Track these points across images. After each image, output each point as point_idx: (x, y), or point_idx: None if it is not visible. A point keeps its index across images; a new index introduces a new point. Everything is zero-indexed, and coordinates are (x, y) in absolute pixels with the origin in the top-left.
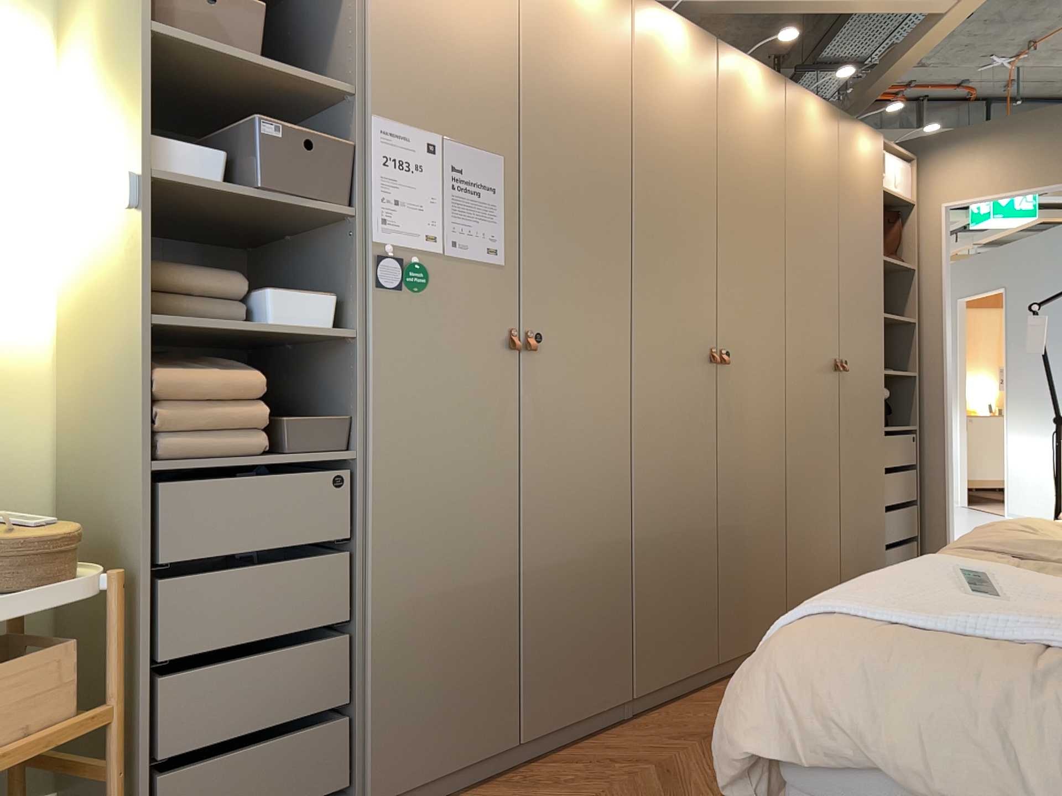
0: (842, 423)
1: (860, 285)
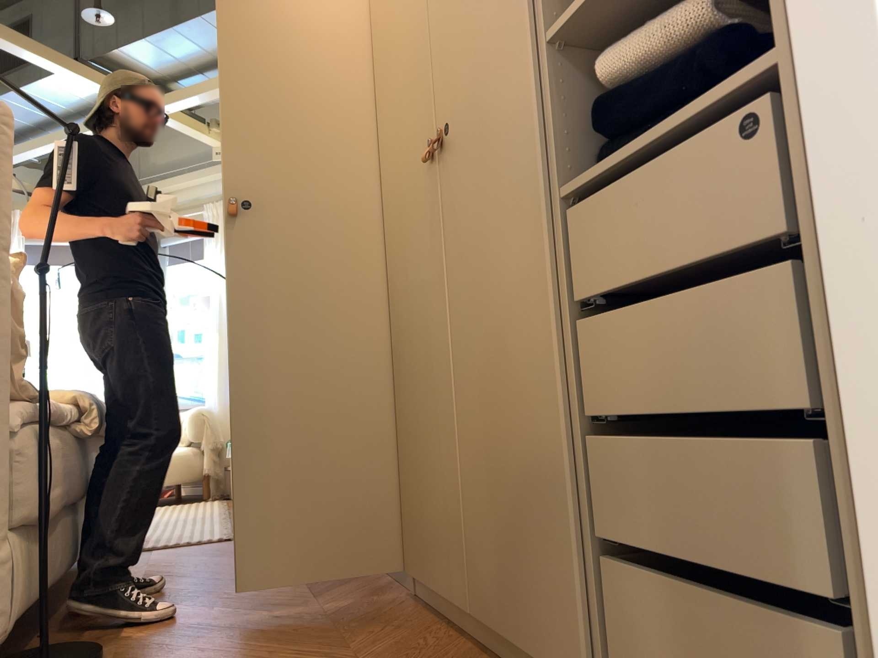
0: (447, 249)
1: None
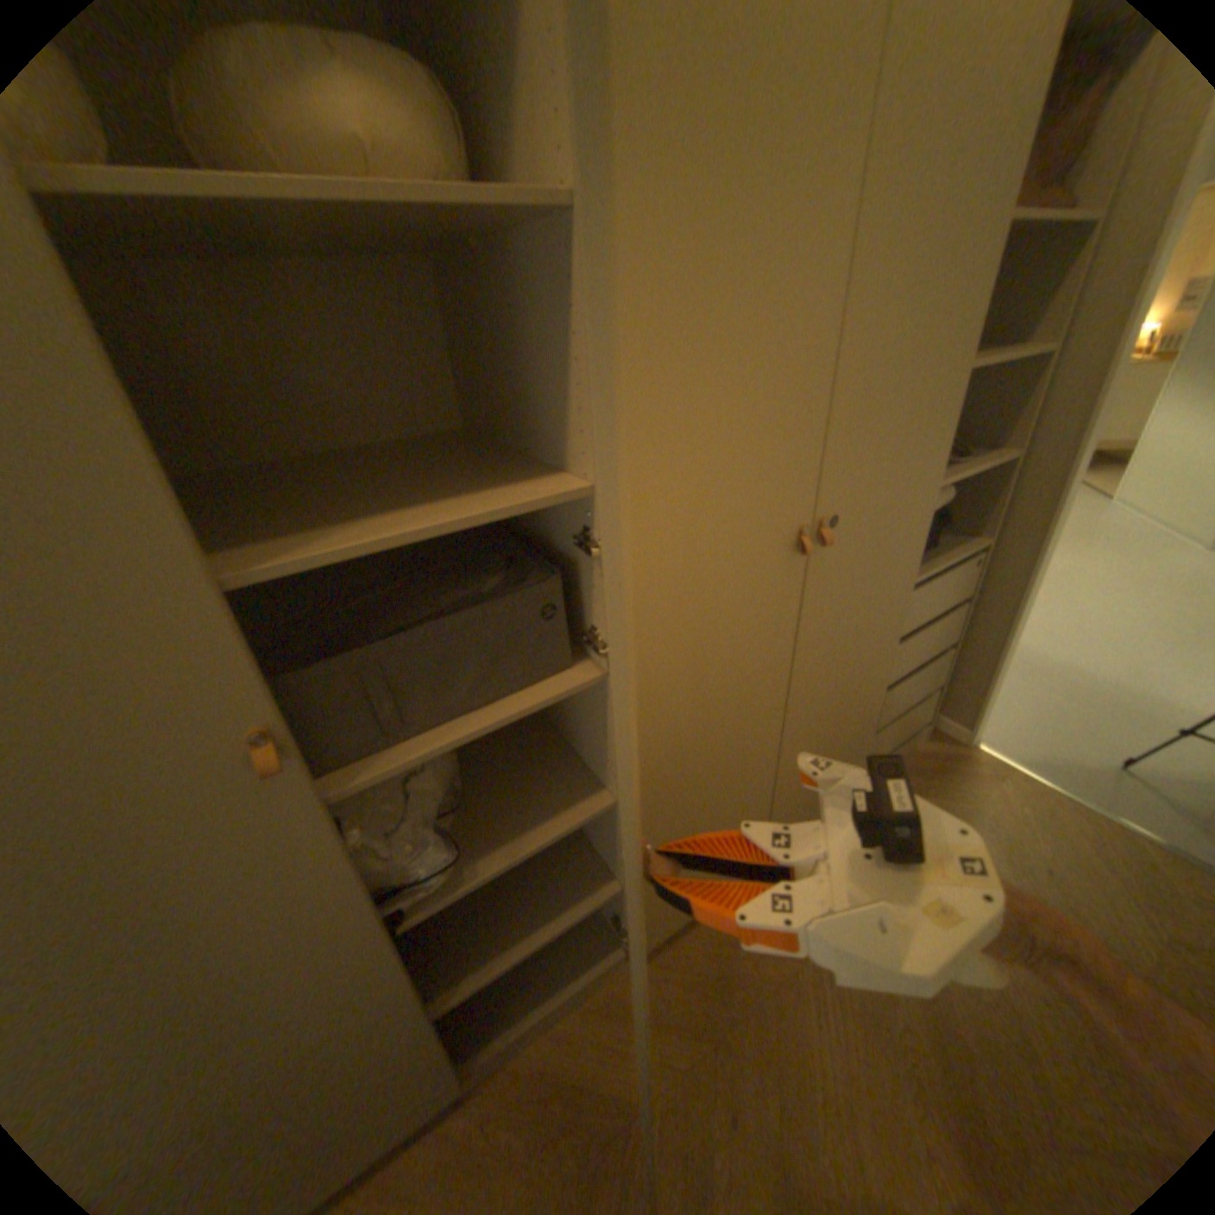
0: (804, 639)
1: (915, 327)
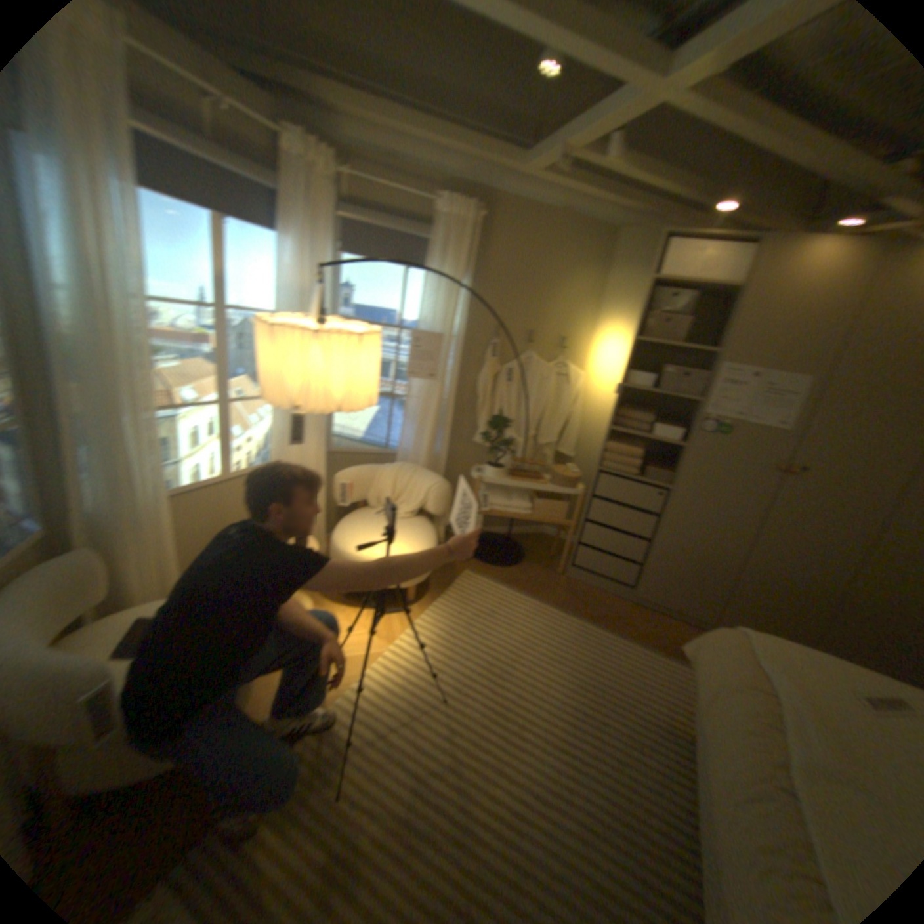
0: None
1: None
